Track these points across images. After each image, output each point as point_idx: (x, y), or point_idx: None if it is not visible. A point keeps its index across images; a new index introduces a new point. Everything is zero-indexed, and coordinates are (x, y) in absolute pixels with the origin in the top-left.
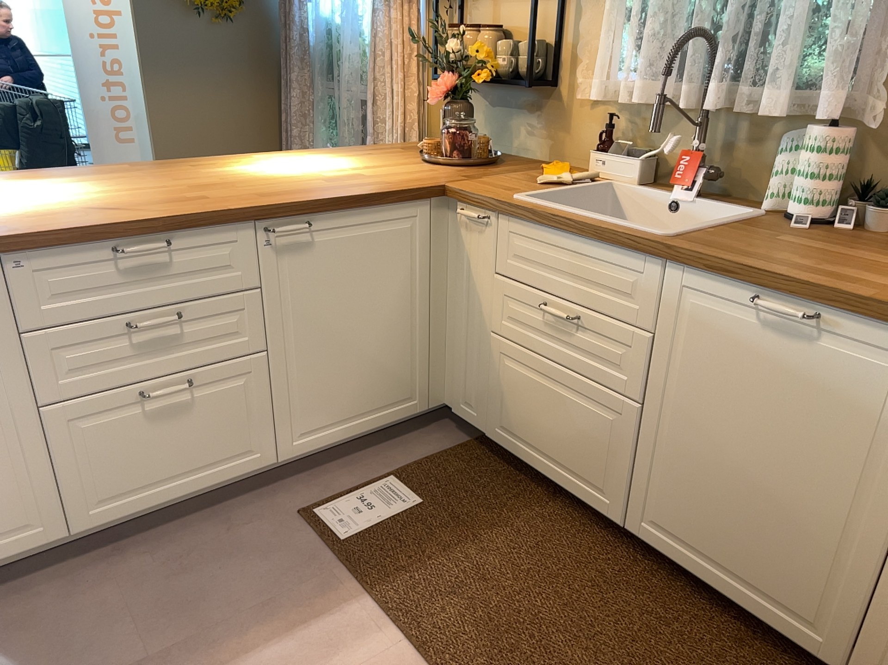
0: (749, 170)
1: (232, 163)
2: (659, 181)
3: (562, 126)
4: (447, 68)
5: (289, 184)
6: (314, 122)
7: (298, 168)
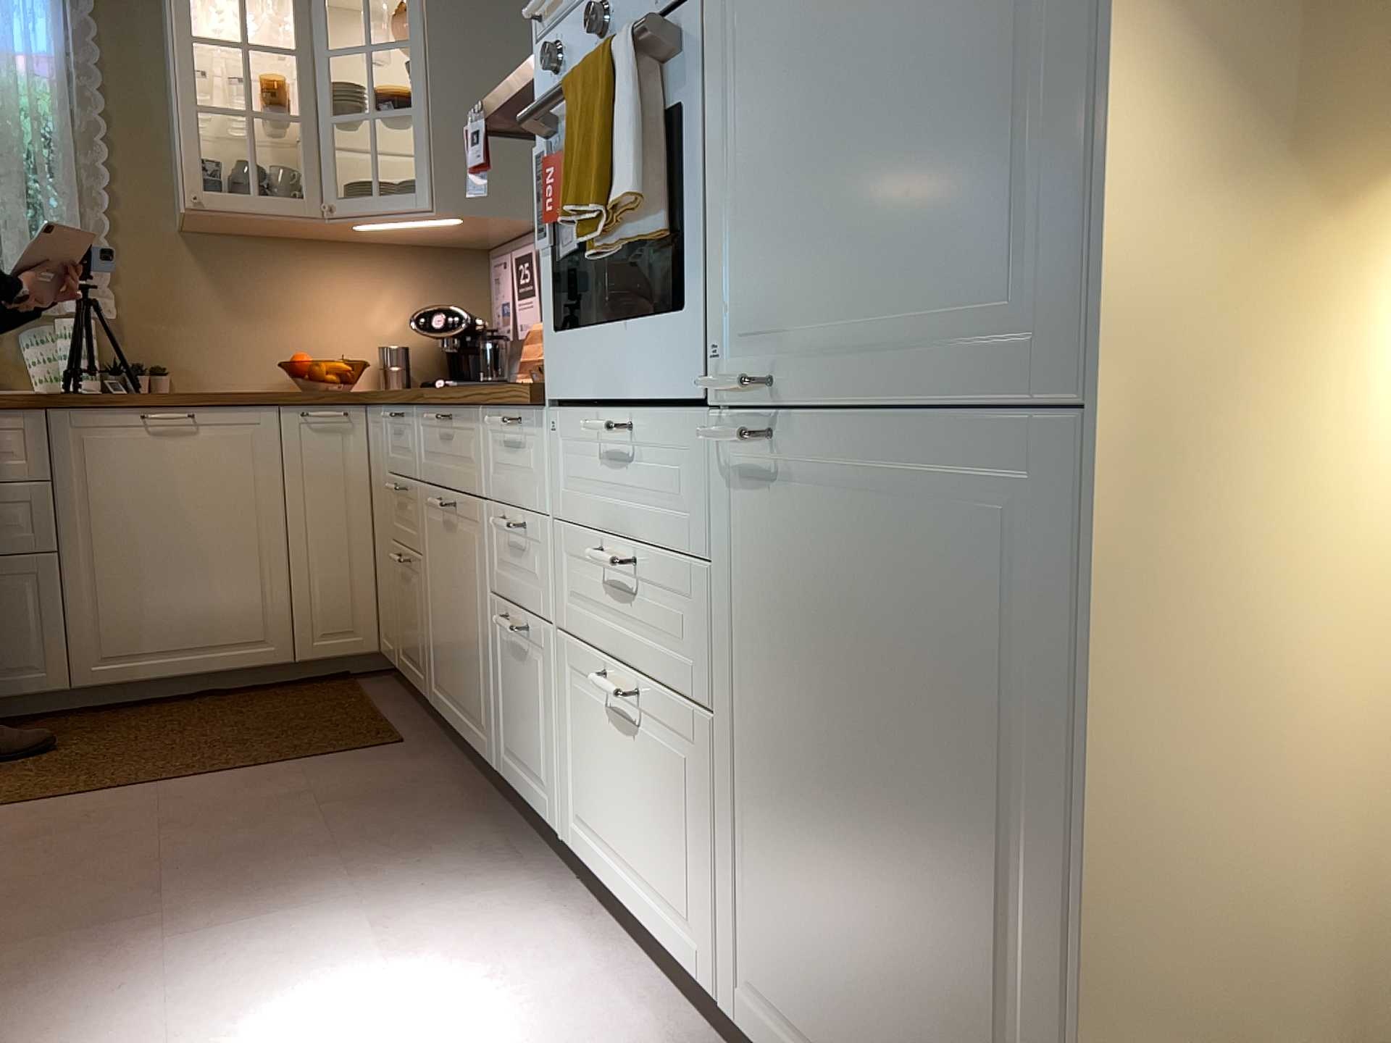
0: None
1: None
2: None
3: None
4: None
5: None
6: None
7: None
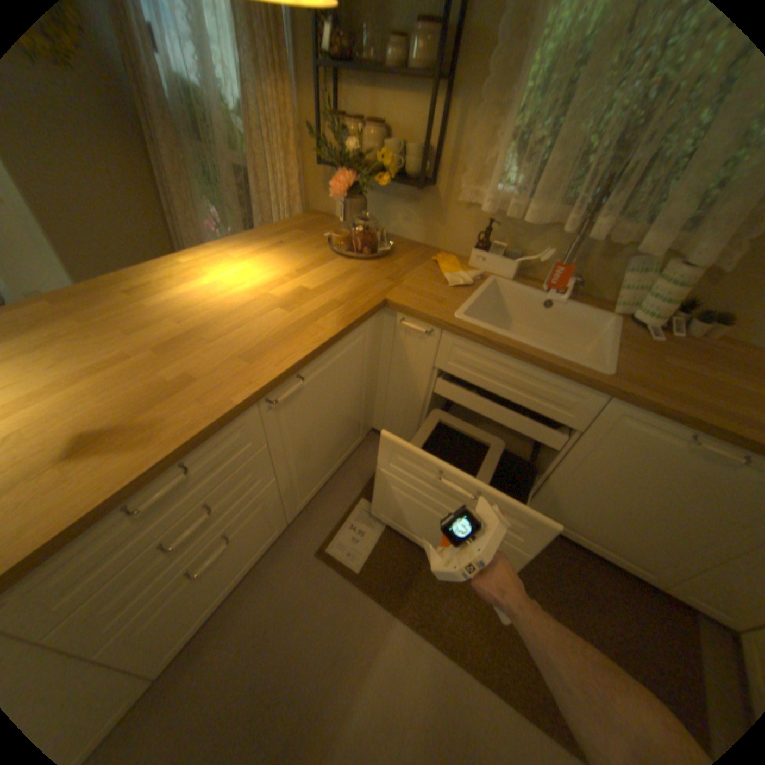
0: (599, 274)
1: (165, 278)
2: (522, 272)
3: (439, 217)
4: (344, 161)
5: (254, 321)
6: (188, 179)
7: (239, 282)
